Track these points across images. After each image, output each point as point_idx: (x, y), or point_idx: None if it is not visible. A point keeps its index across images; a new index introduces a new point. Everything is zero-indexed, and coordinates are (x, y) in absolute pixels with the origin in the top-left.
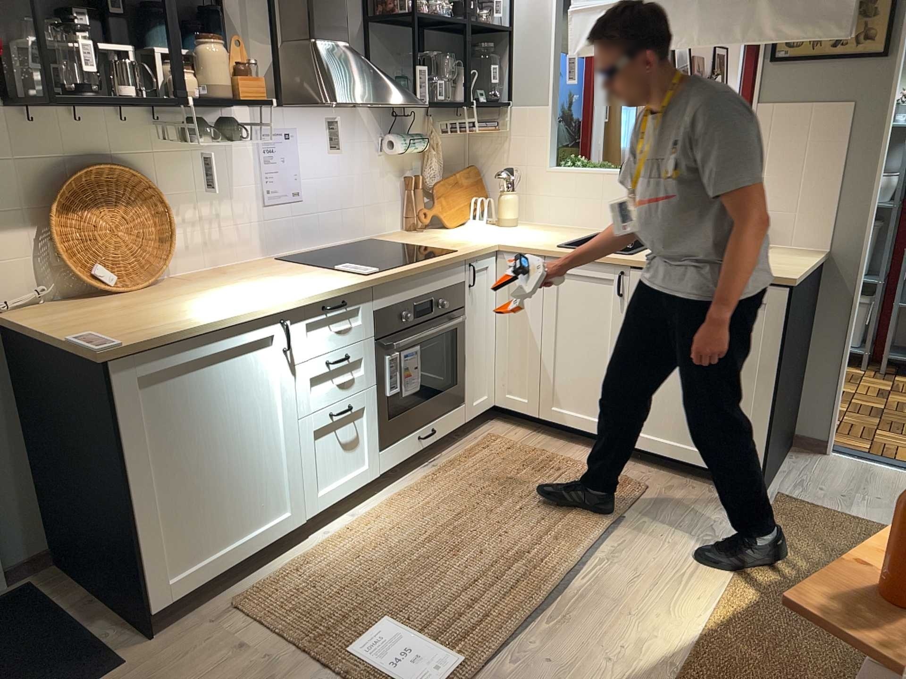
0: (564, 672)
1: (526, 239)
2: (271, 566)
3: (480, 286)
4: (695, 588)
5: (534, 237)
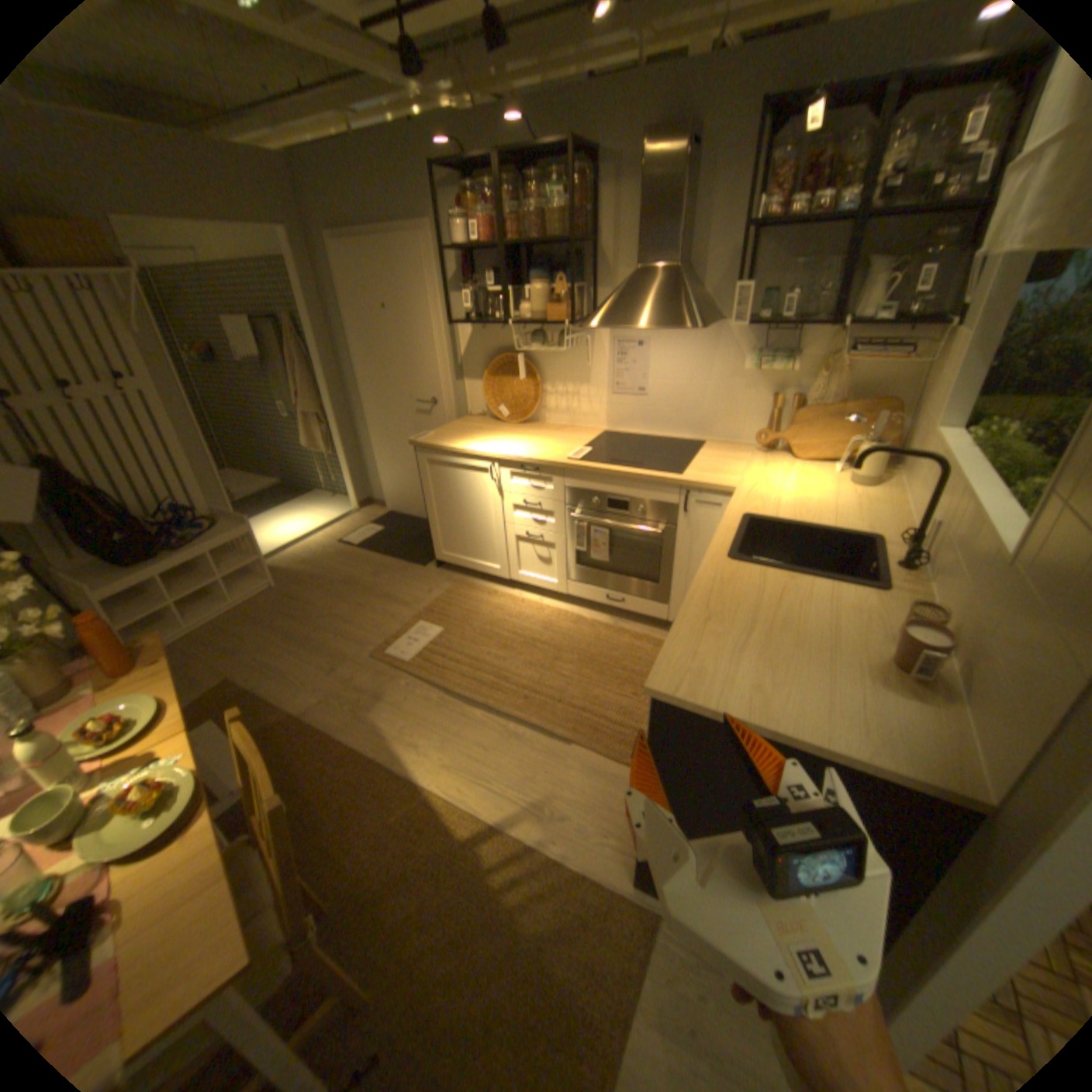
0: (395, 706)
1: (781, 498)
2: (487, 584)
3: (704, 518)
4: (472, 789)
5: (793, 502)
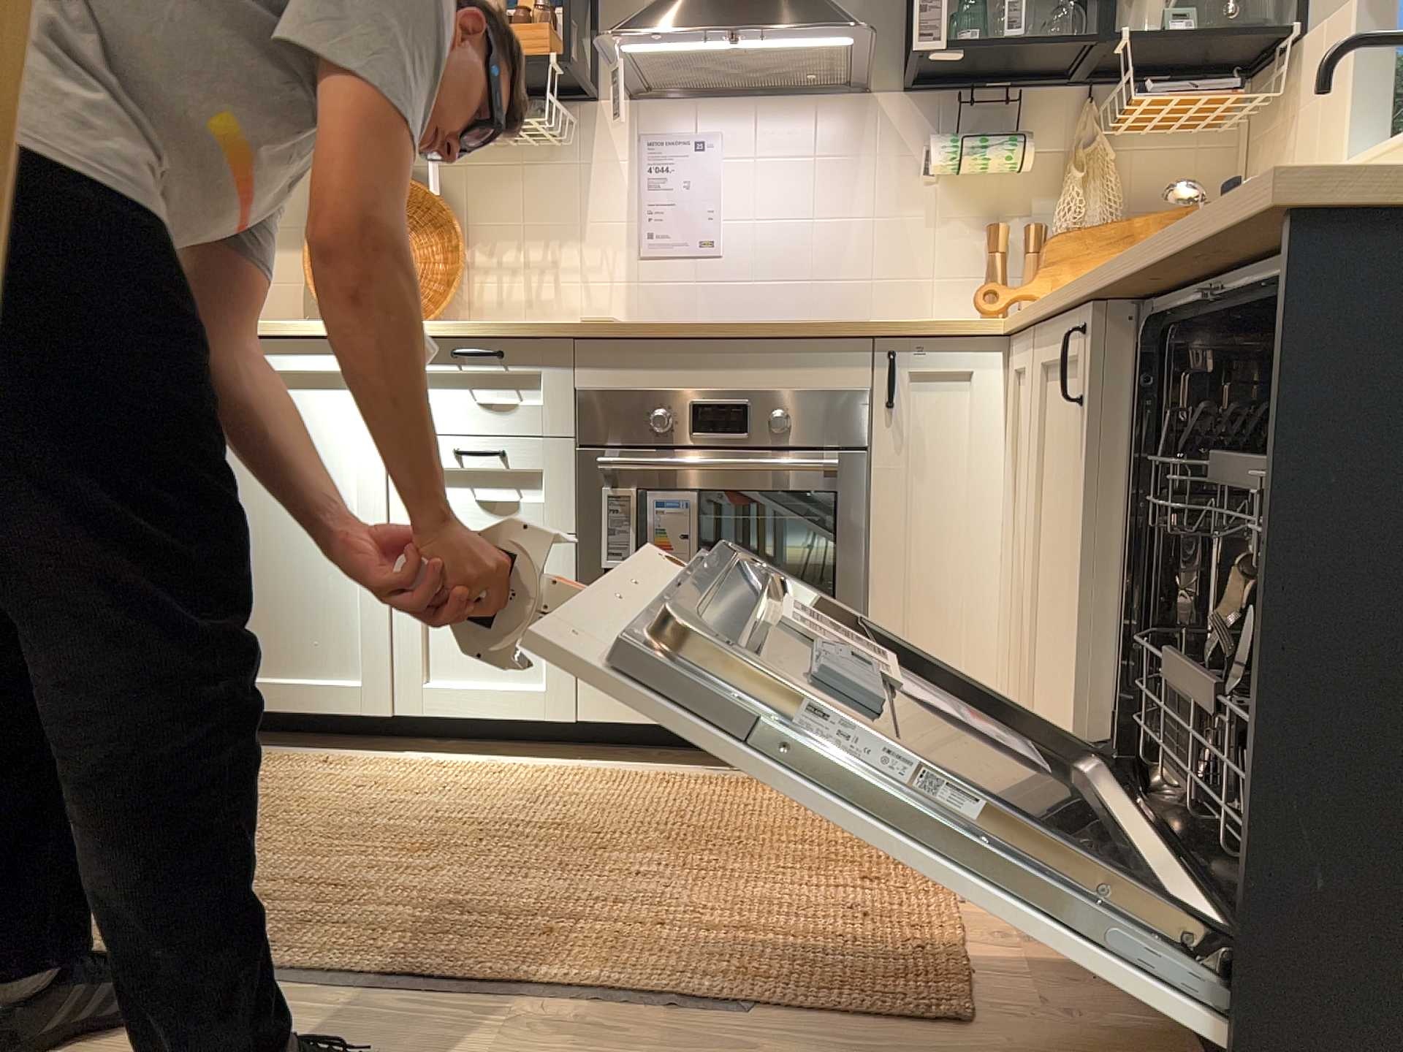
0: None
1: None
2: (315, 753)
3: (939, 418)
4: None
5: None
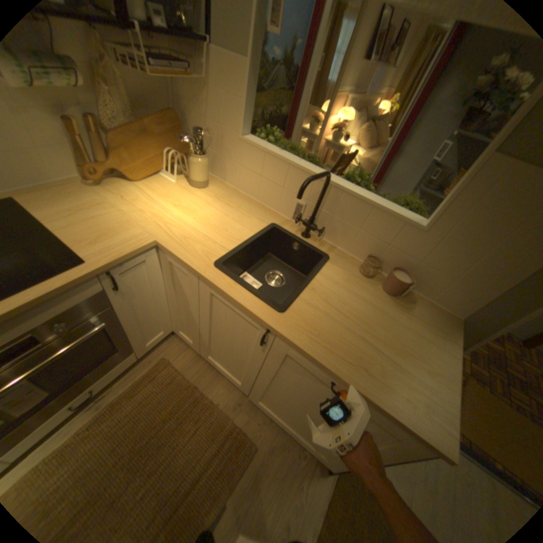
0: None
1: (196, 228)
2: None
3: (135, 279)
4: None
5: (206, 226)
